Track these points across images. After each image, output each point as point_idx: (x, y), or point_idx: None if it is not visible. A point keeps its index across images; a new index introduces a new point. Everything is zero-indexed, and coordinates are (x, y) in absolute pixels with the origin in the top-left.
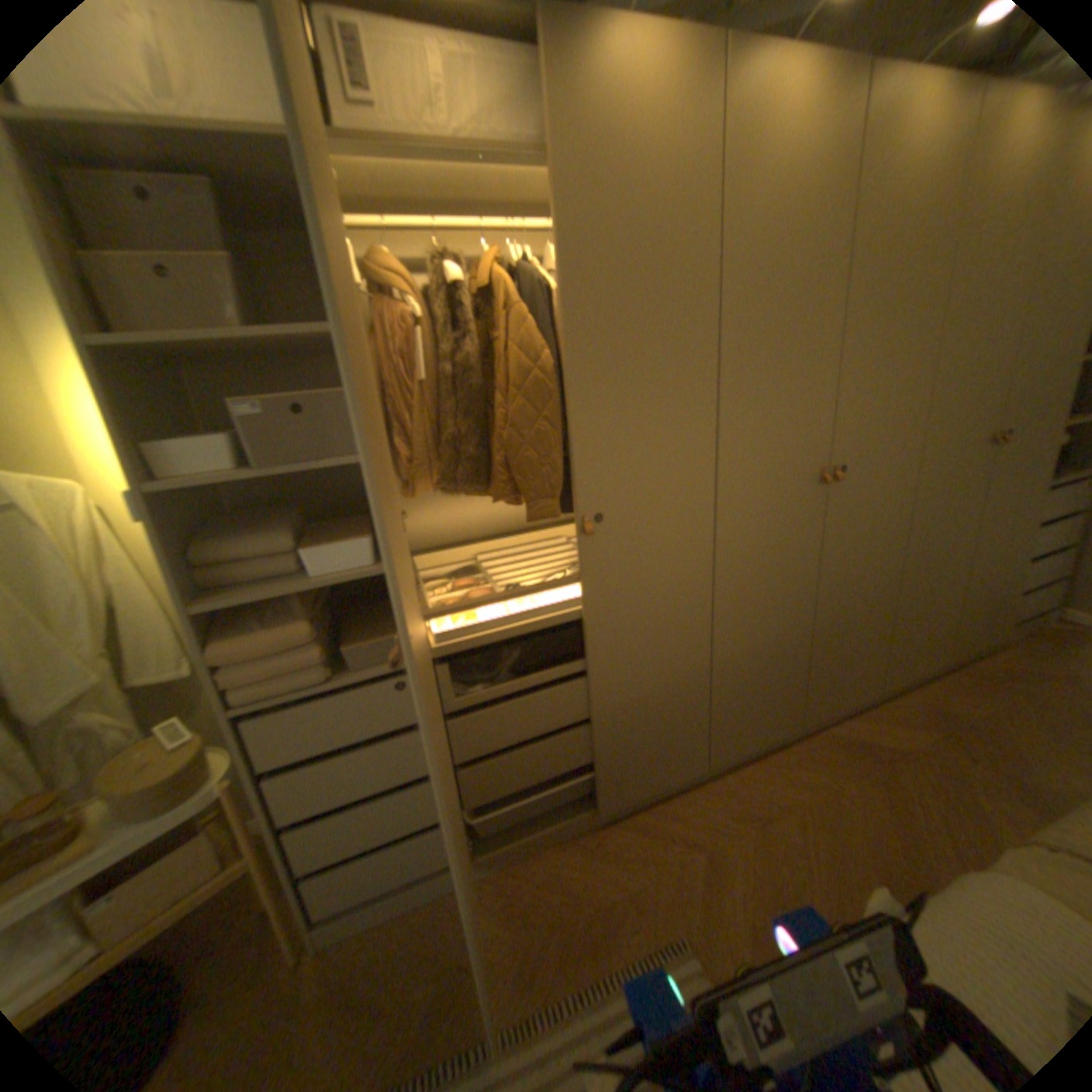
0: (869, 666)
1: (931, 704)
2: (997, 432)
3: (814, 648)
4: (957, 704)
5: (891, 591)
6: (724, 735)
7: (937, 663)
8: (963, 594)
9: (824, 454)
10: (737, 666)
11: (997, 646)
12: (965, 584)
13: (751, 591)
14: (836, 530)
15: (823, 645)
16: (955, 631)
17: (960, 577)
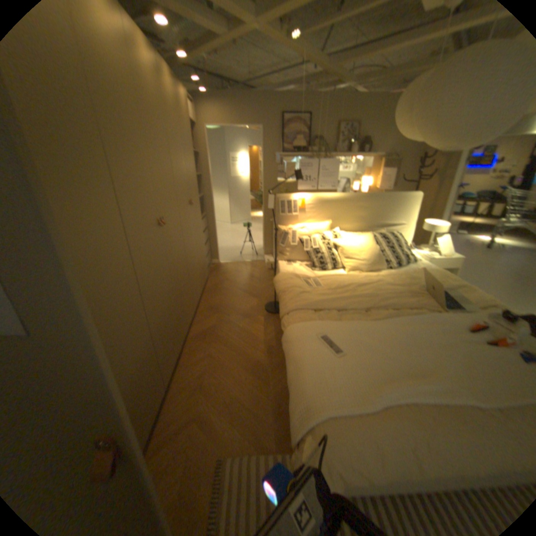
0: (188, 302)
1: (205, 305)
2: (189, 199)
3: (175, 303)
4: (210, 301)
5: (185, 268)
6: (164, 366)
7: (199, 290)
8: (197, 262)
9: (153, 211)
10: (158, 328)
11: (205, 278)
12: (196, 258)
13: (152, 287)
14: (167, 247)
15: (177, 300)
16: (199, 276)
17: (195, 256)
